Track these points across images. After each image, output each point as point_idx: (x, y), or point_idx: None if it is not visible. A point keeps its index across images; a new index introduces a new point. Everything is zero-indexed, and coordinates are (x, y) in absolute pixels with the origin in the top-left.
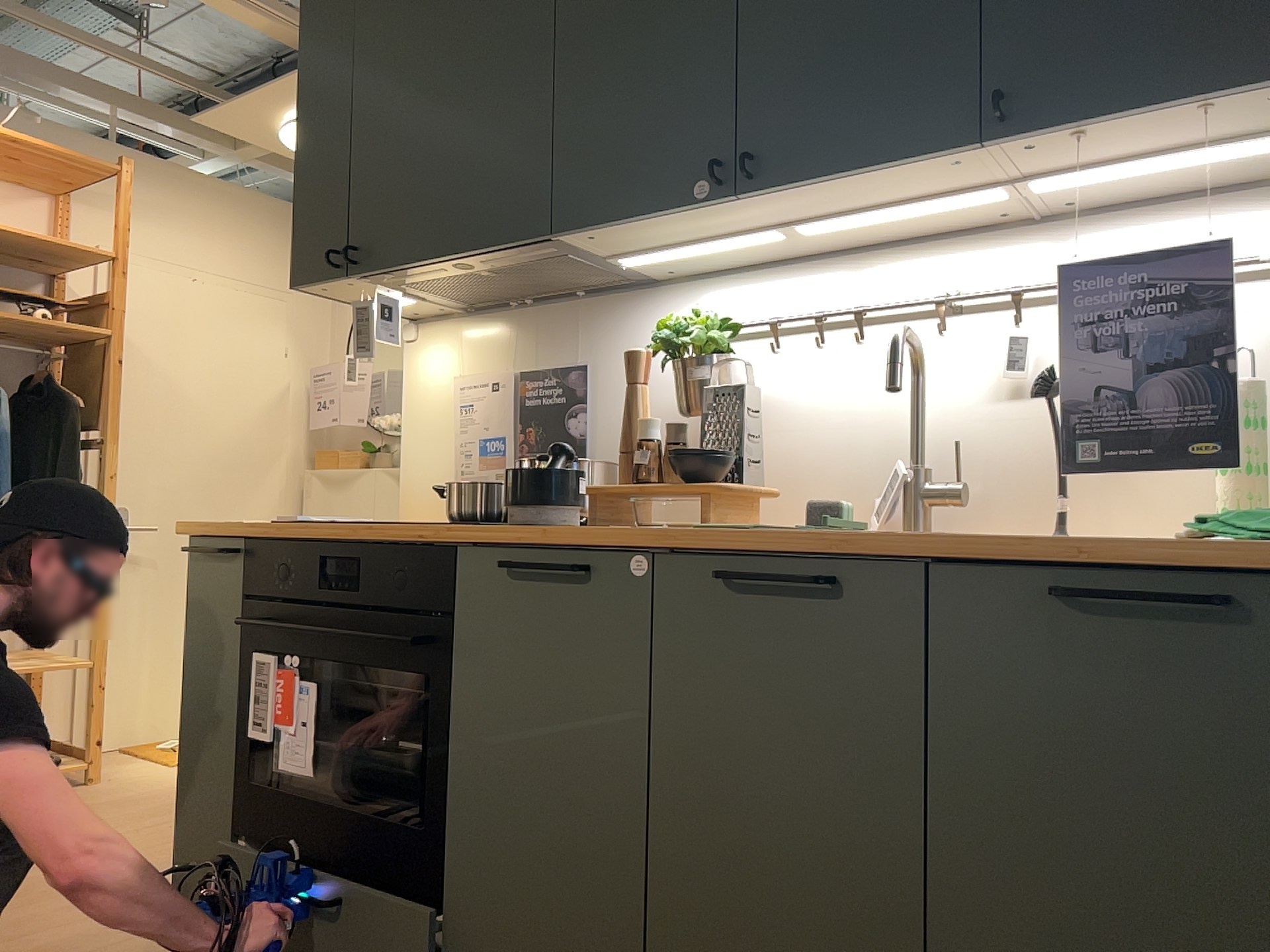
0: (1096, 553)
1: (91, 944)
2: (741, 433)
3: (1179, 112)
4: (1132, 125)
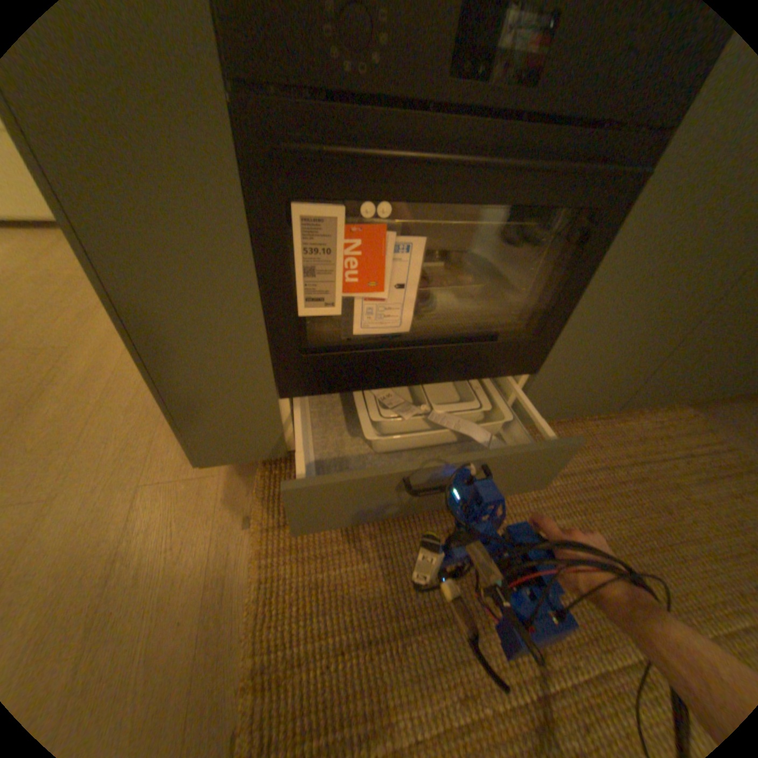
0: None
1: (102, 527)
2: None
3: None
4: None
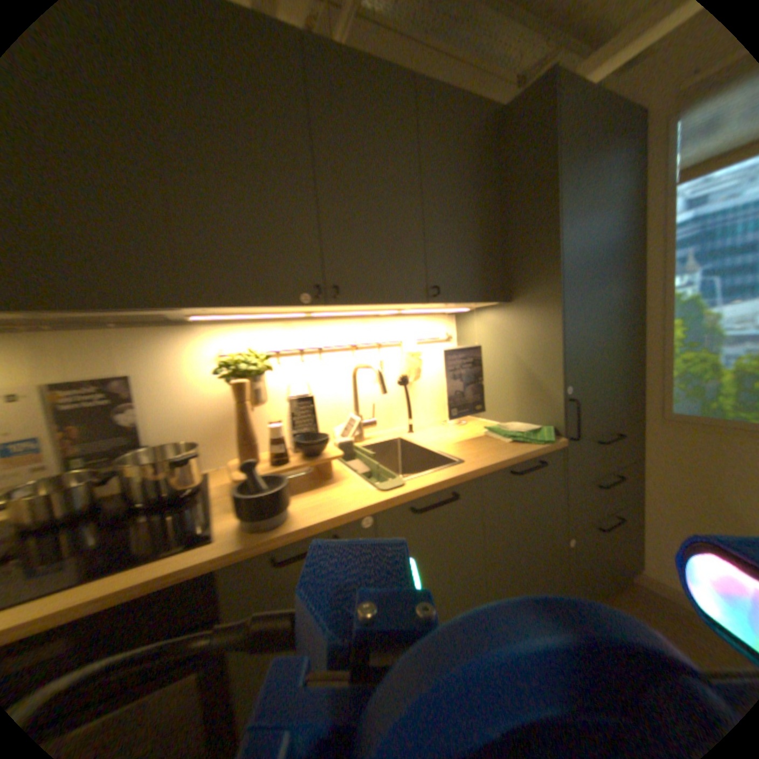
0: (519, 458)
1: None
2: (309, 419)
3: (470, 302)
4: (457, 303)
